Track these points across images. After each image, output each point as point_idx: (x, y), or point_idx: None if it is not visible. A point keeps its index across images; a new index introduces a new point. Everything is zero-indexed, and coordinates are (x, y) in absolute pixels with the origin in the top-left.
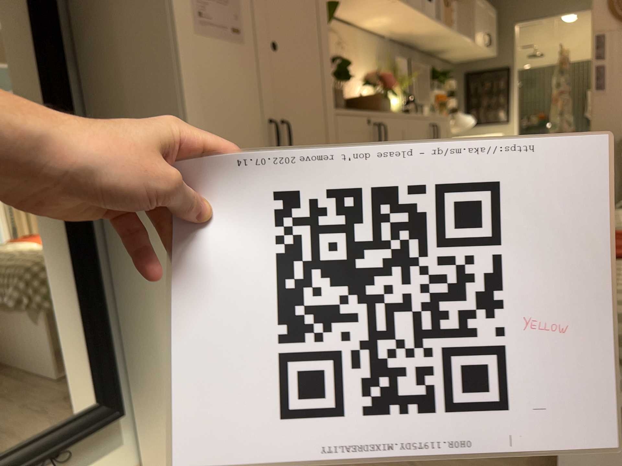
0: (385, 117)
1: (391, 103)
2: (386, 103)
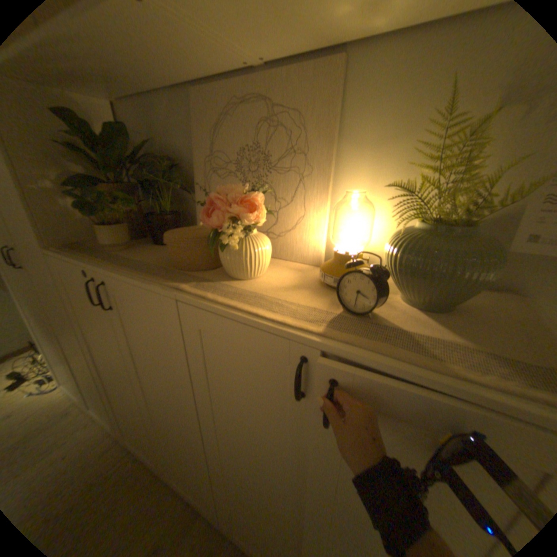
0: (109, 277)
1: (227, 256)
2: (221, 252)
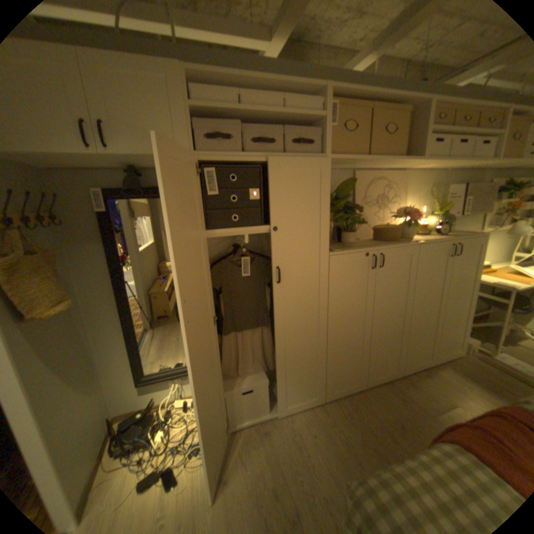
0: (387, 250)
1: (414, 230)
2: (409, 230)
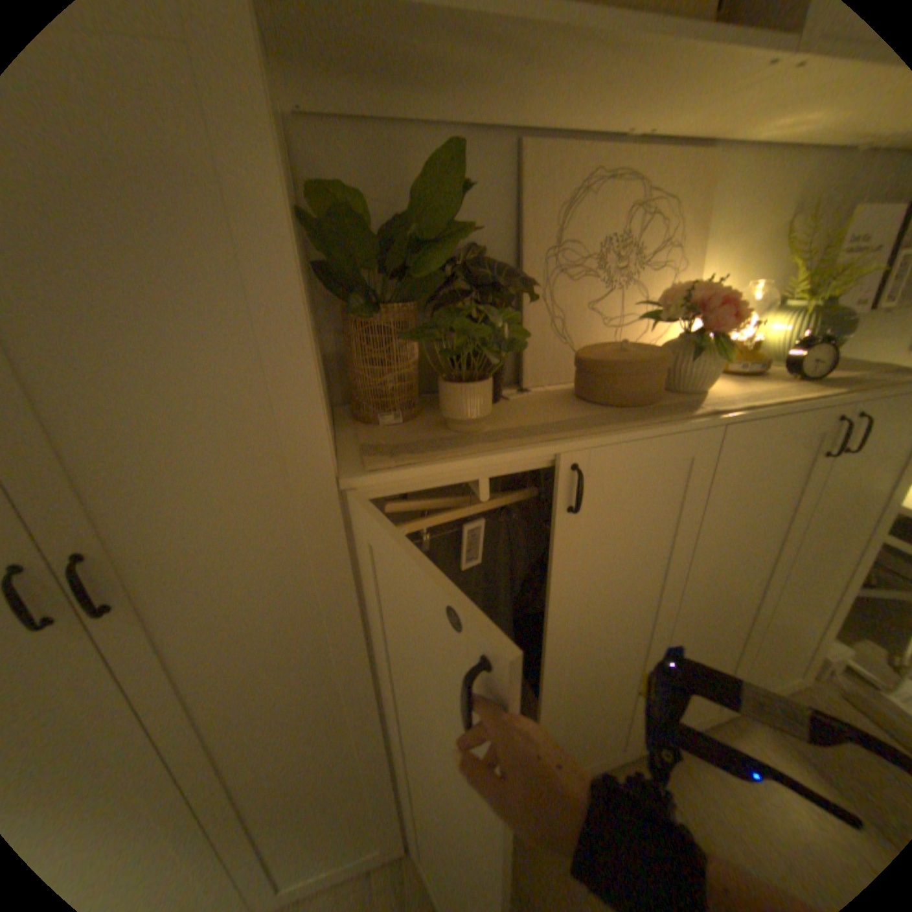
0: (601, 449)
1: (715, 366)
2: (699, 366)
